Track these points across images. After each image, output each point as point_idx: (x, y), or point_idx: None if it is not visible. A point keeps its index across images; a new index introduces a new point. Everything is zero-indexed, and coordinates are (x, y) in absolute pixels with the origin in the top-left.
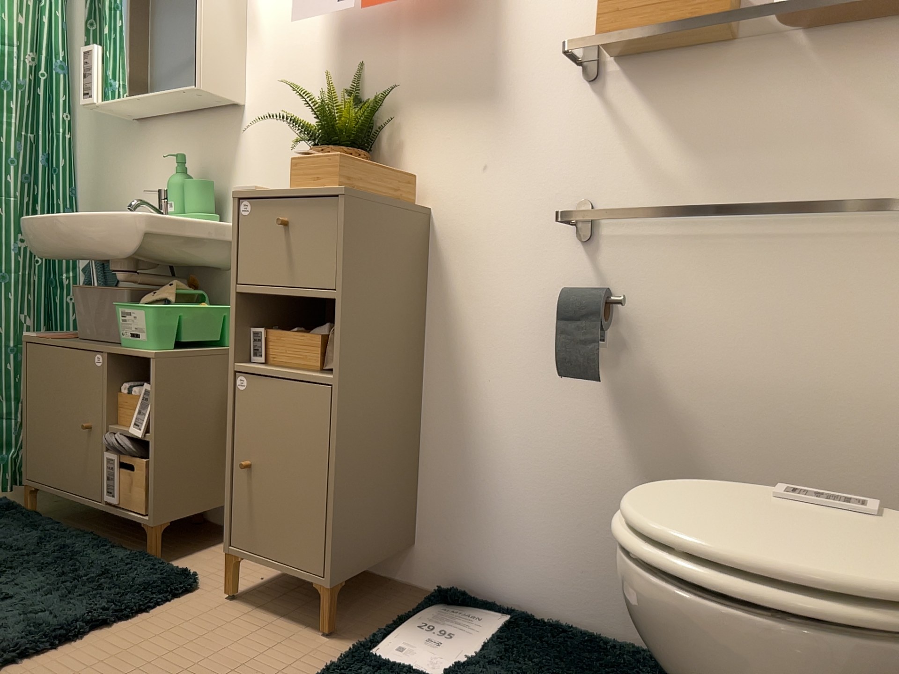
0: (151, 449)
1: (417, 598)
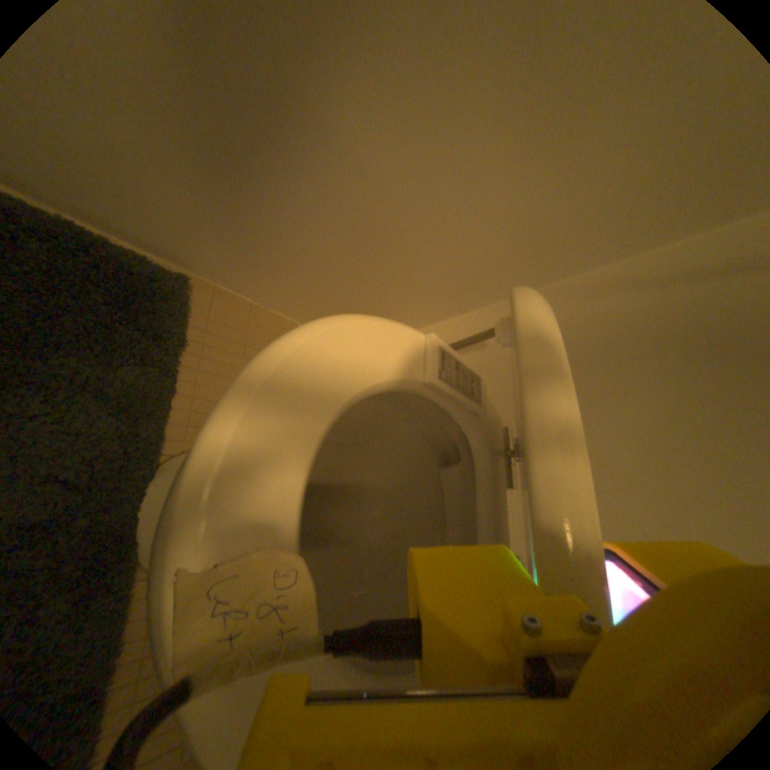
0: None
1: None
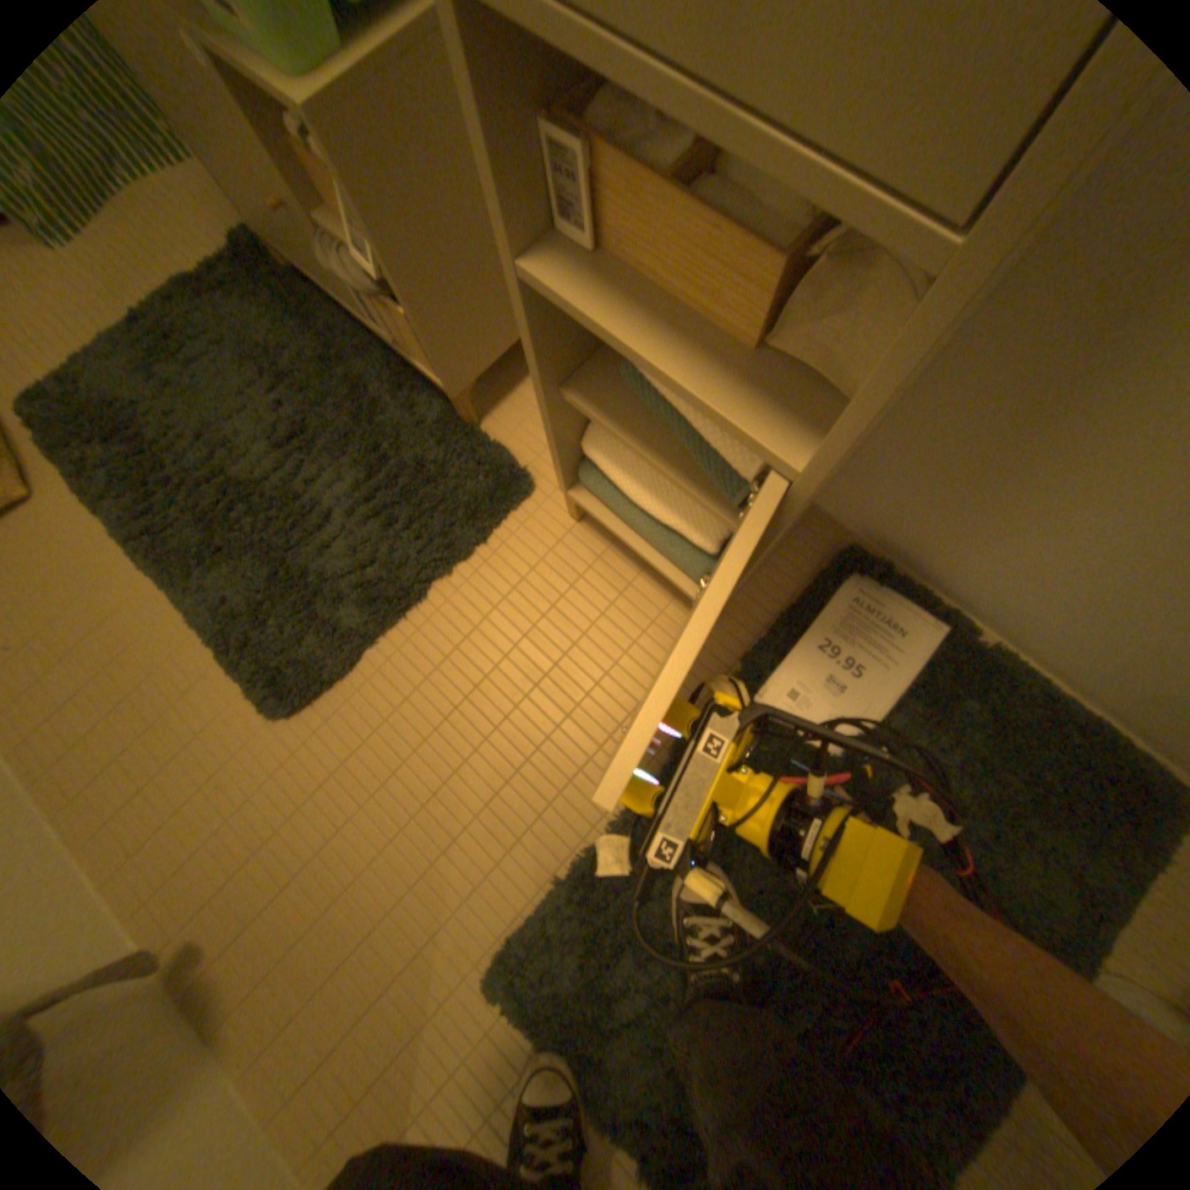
0: (395, 278)
1: (815, 550)
